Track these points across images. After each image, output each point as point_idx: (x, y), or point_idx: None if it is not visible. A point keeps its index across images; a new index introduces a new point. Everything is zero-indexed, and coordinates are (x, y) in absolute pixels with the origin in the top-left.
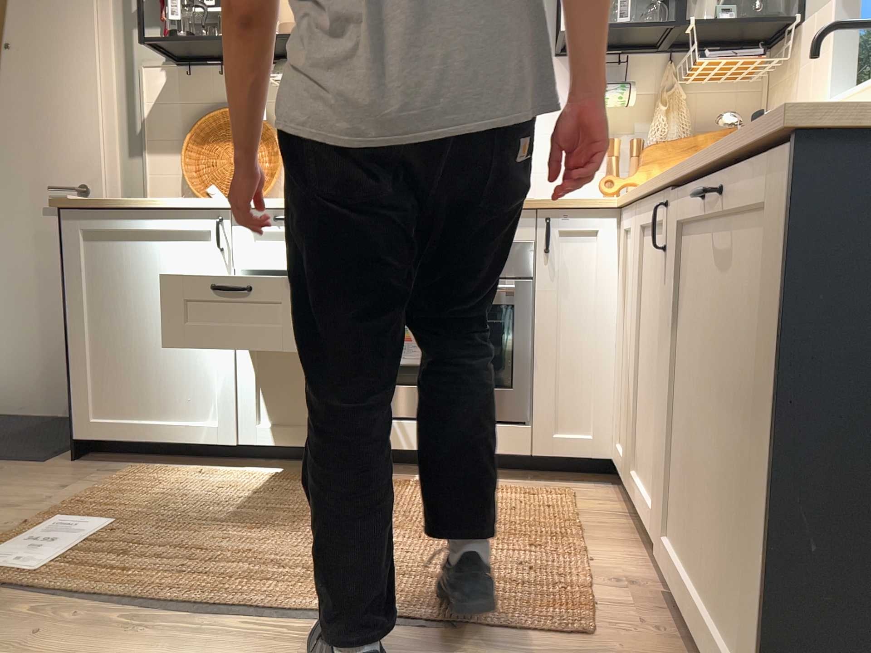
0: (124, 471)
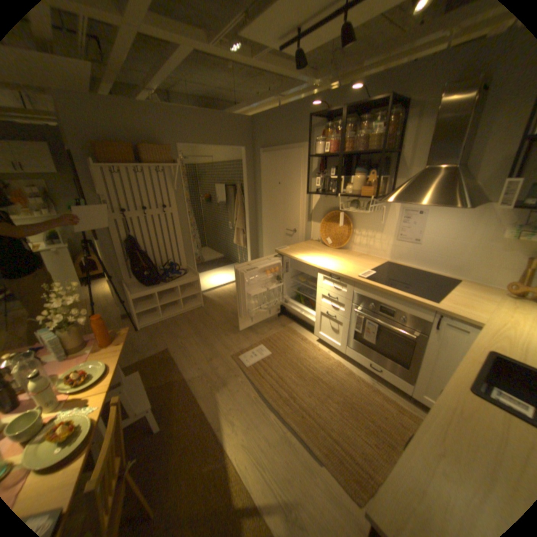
0: (286, 327)
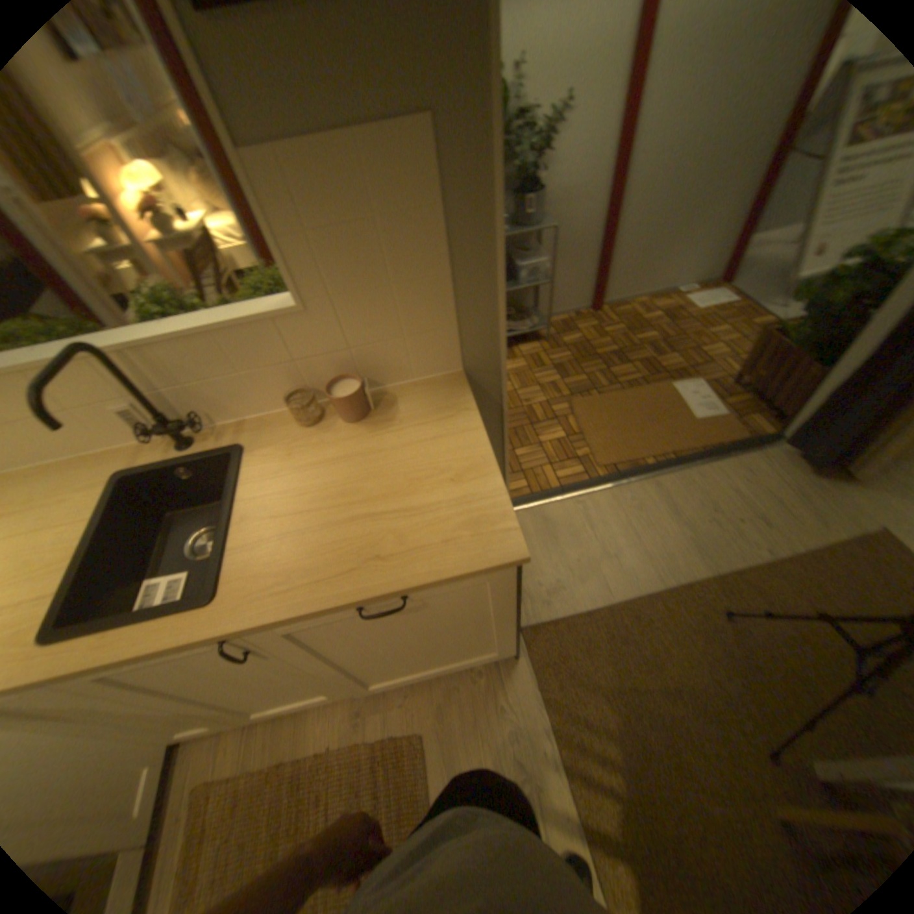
0: None
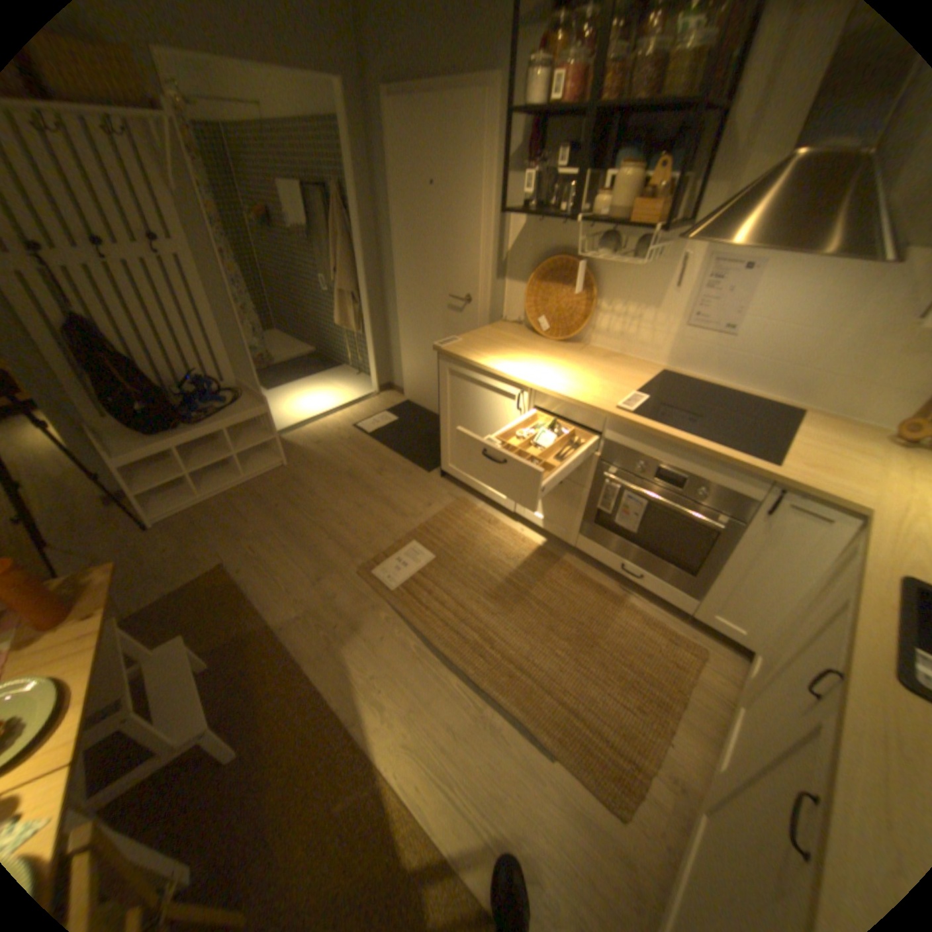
0: (459, 499)
